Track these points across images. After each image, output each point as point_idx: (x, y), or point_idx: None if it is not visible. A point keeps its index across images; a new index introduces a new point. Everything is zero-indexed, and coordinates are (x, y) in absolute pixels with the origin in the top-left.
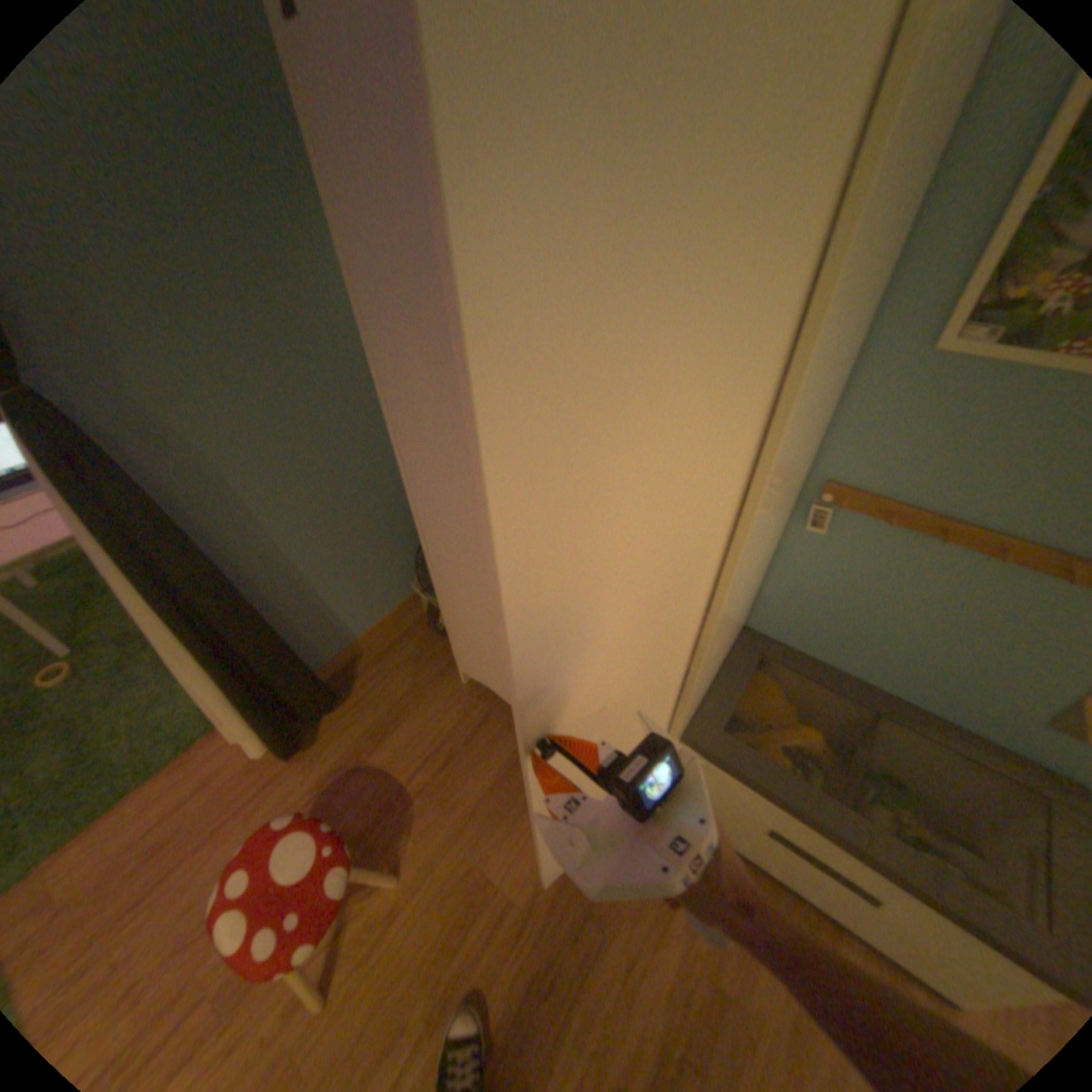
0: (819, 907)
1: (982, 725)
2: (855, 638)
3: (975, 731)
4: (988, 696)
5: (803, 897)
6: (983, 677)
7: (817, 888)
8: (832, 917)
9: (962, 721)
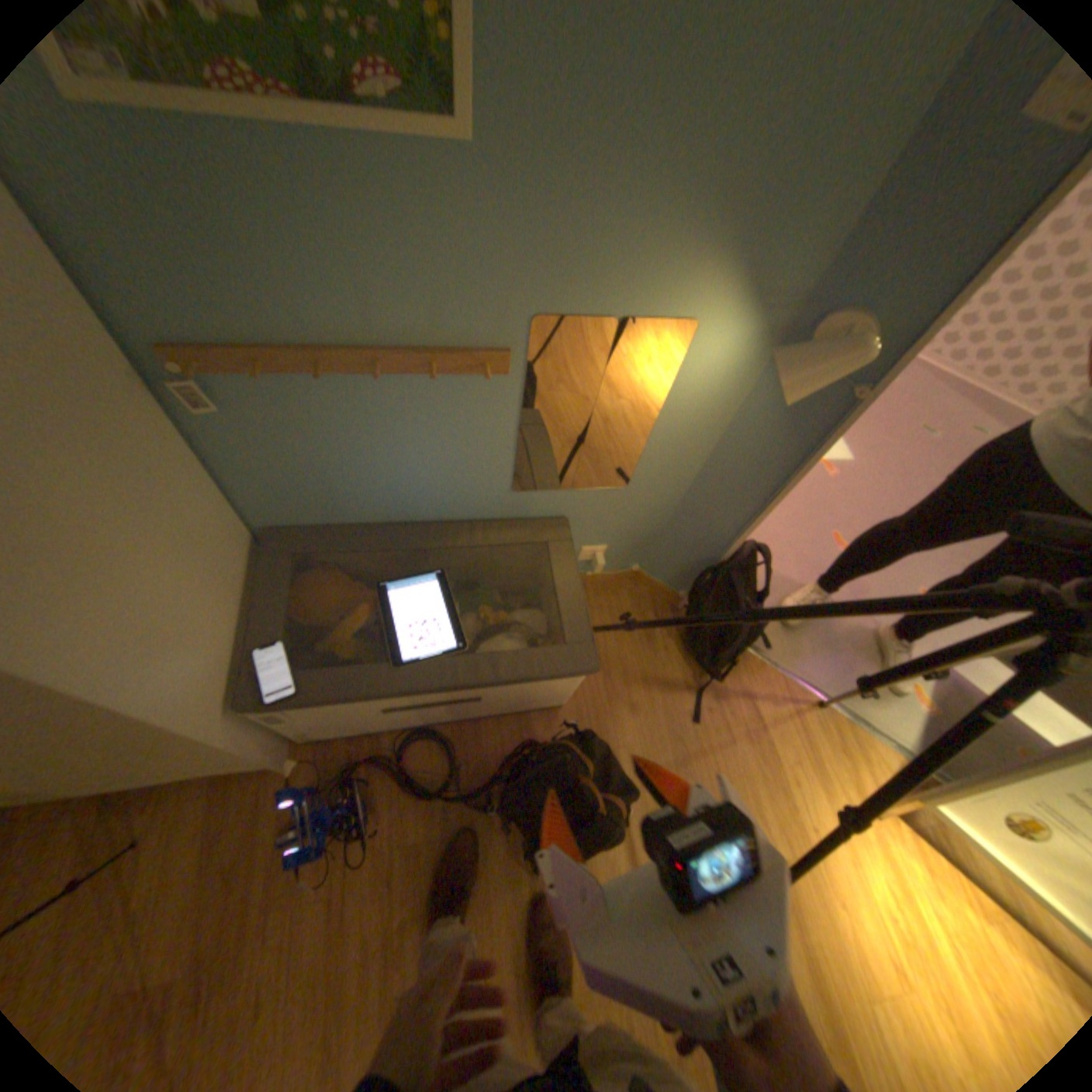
0: (450, 723)
1: (482, 515)
2: (351, 498)
3: (482, 521)
4: (468, 493)
5: (437, 725)
6: (454, 481)
7: (435, 717)
8: (462, 721)
9: (468, 519)
